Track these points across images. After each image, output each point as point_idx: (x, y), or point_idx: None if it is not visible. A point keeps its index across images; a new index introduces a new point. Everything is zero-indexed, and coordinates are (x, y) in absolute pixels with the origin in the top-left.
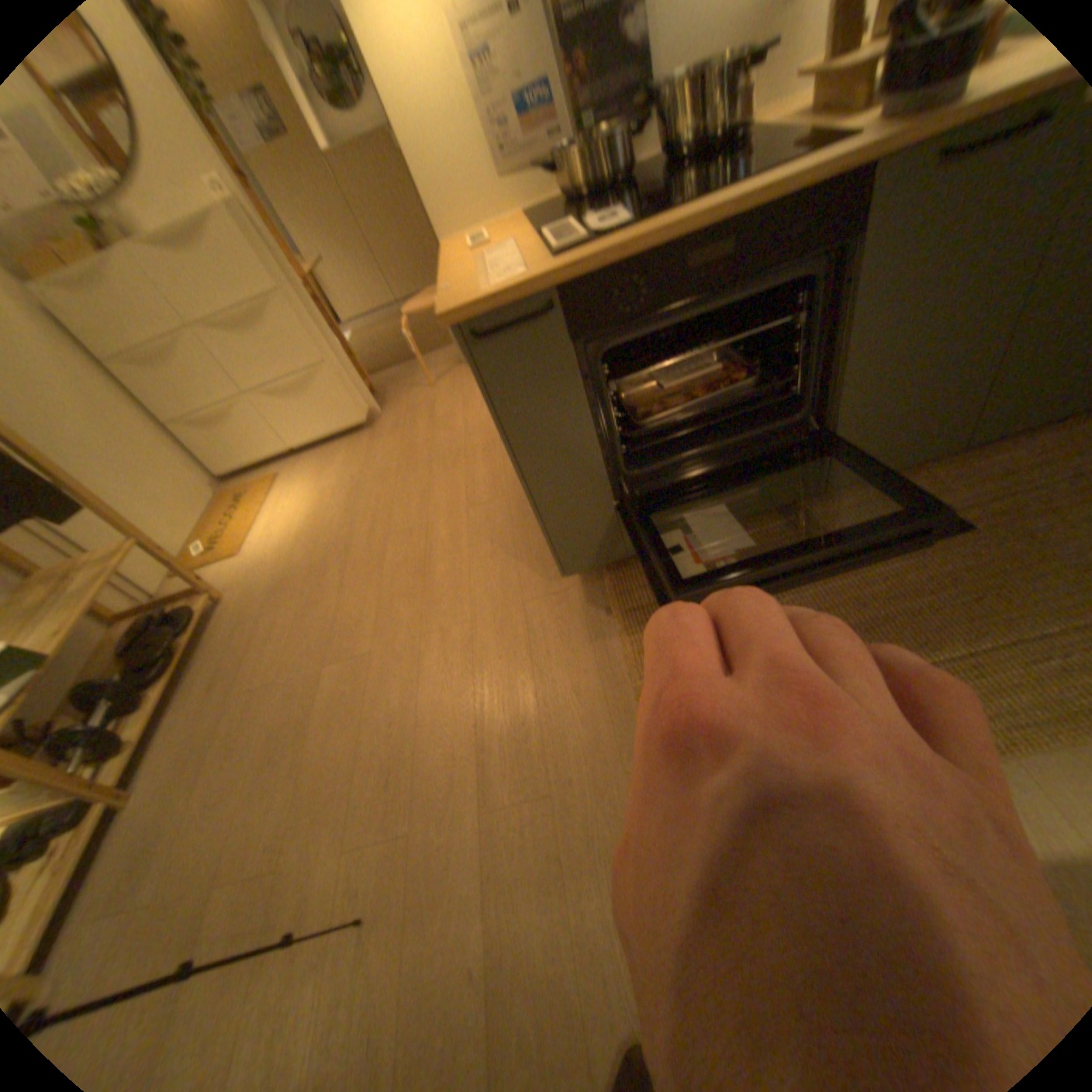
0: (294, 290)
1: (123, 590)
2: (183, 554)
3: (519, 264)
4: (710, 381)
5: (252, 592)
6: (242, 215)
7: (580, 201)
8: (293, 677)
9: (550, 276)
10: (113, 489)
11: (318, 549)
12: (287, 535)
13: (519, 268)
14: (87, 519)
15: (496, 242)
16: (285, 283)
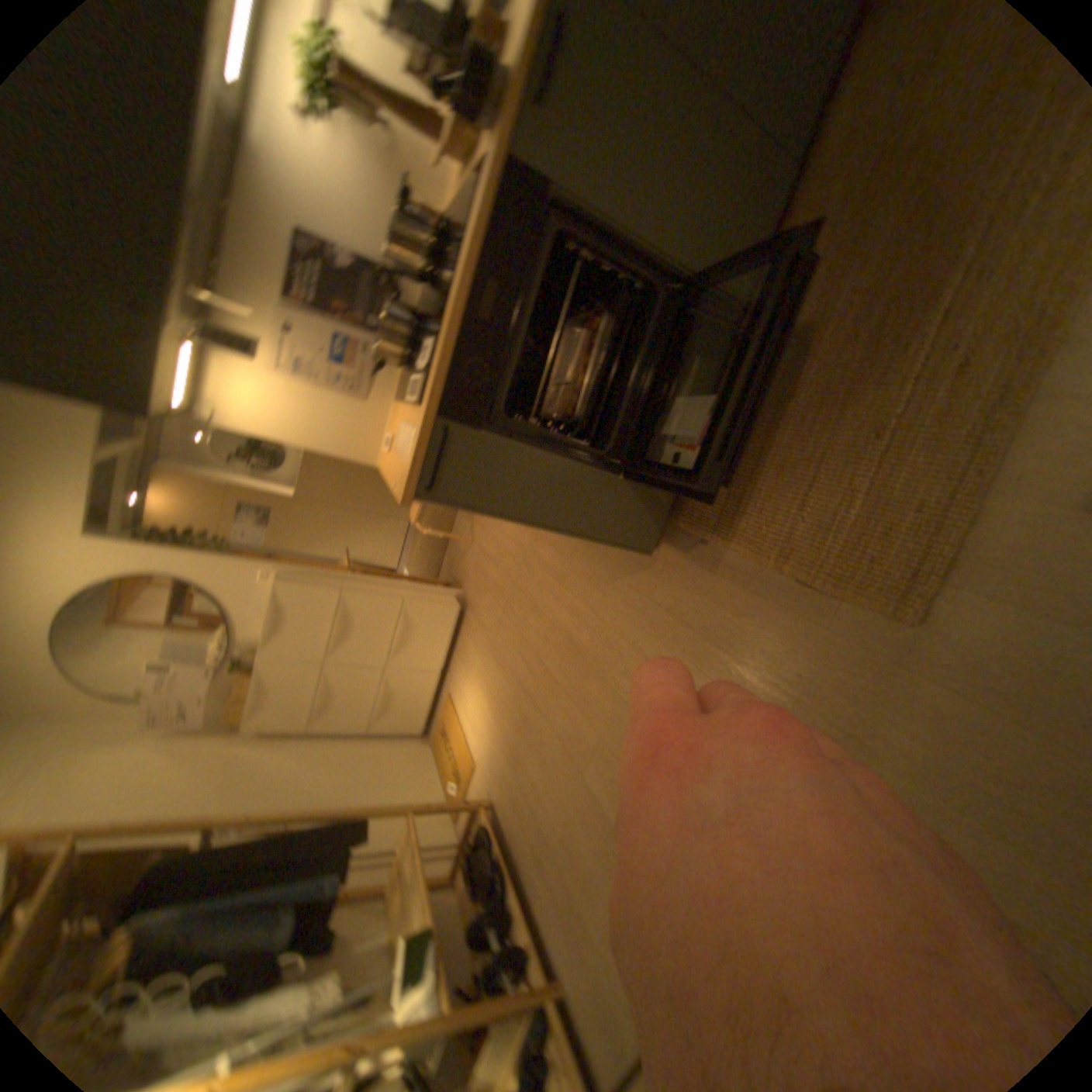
0: (349, 577)
1: (437, 852)
2: (446, 796)
3: (411, 426)
4: (586, 343)
5: (501, 775)
6: (289, 570)
7: (411, 356)
8: (572, 799)
9: (428, 412)
10: (375, 795)
11: (509, 707)
12: (486, 719)
13: (412, 428)
14: (379, 826)
15: (396, 428)
16: (342, 578)
